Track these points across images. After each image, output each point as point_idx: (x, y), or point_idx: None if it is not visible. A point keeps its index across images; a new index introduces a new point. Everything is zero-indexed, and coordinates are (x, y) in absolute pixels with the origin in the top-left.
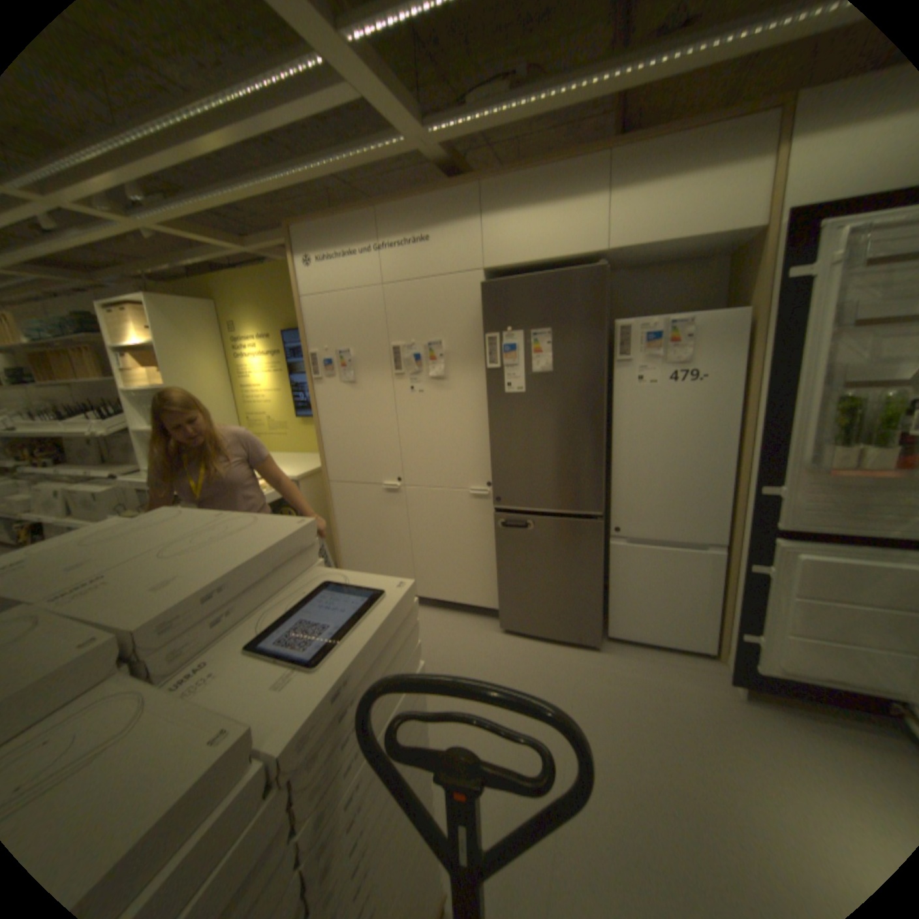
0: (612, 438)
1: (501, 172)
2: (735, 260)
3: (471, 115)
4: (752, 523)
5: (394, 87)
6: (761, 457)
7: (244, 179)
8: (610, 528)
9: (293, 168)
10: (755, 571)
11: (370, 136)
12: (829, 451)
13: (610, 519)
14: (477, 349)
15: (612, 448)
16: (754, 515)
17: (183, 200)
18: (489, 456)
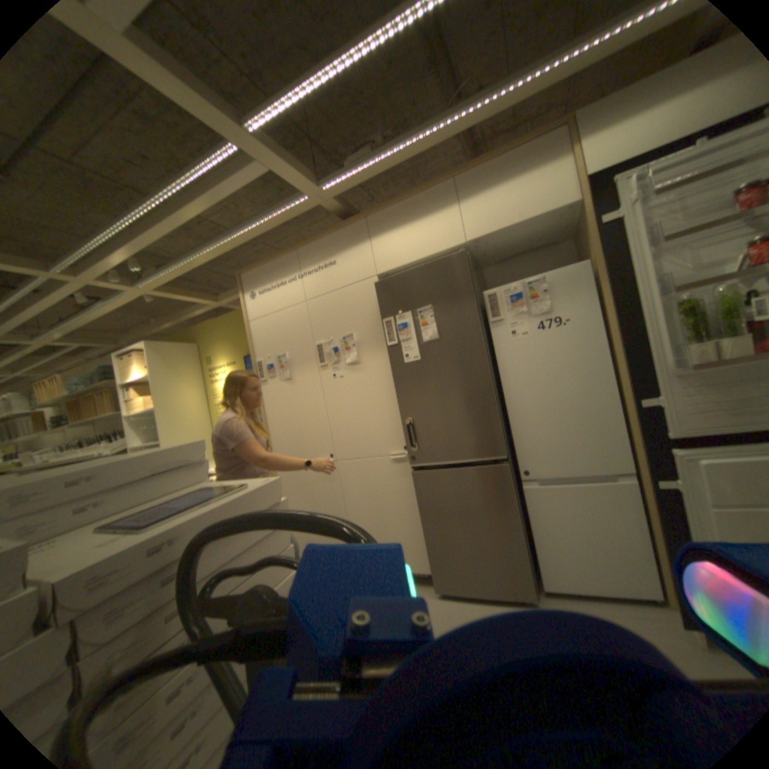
0: (503, 388)
1: (379, 207)
2: (575, 238)
3: (347, 171)
4: (648, 442)
5: (289, 160)
6: (630, 371)
7: (205, 245)
8: (520, 472)
9: (236, 231)
10: (662, 485)
11: (285, 201)
12: (686, 351)
13: (518, 463)
14: (380, 334)
15: (505, 397)
16: (642, 428)
17: (168, 268)
18: (401, 421)
